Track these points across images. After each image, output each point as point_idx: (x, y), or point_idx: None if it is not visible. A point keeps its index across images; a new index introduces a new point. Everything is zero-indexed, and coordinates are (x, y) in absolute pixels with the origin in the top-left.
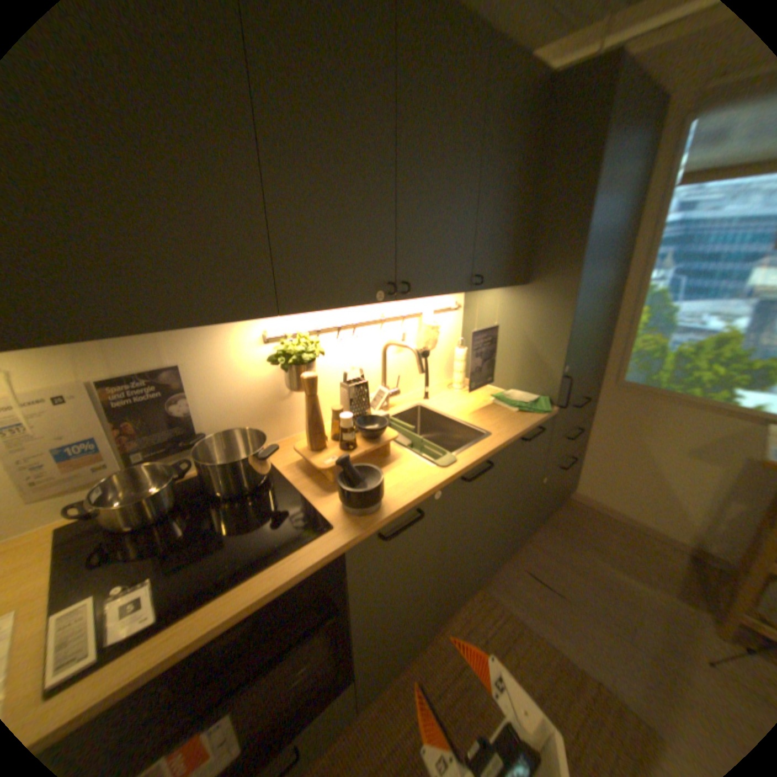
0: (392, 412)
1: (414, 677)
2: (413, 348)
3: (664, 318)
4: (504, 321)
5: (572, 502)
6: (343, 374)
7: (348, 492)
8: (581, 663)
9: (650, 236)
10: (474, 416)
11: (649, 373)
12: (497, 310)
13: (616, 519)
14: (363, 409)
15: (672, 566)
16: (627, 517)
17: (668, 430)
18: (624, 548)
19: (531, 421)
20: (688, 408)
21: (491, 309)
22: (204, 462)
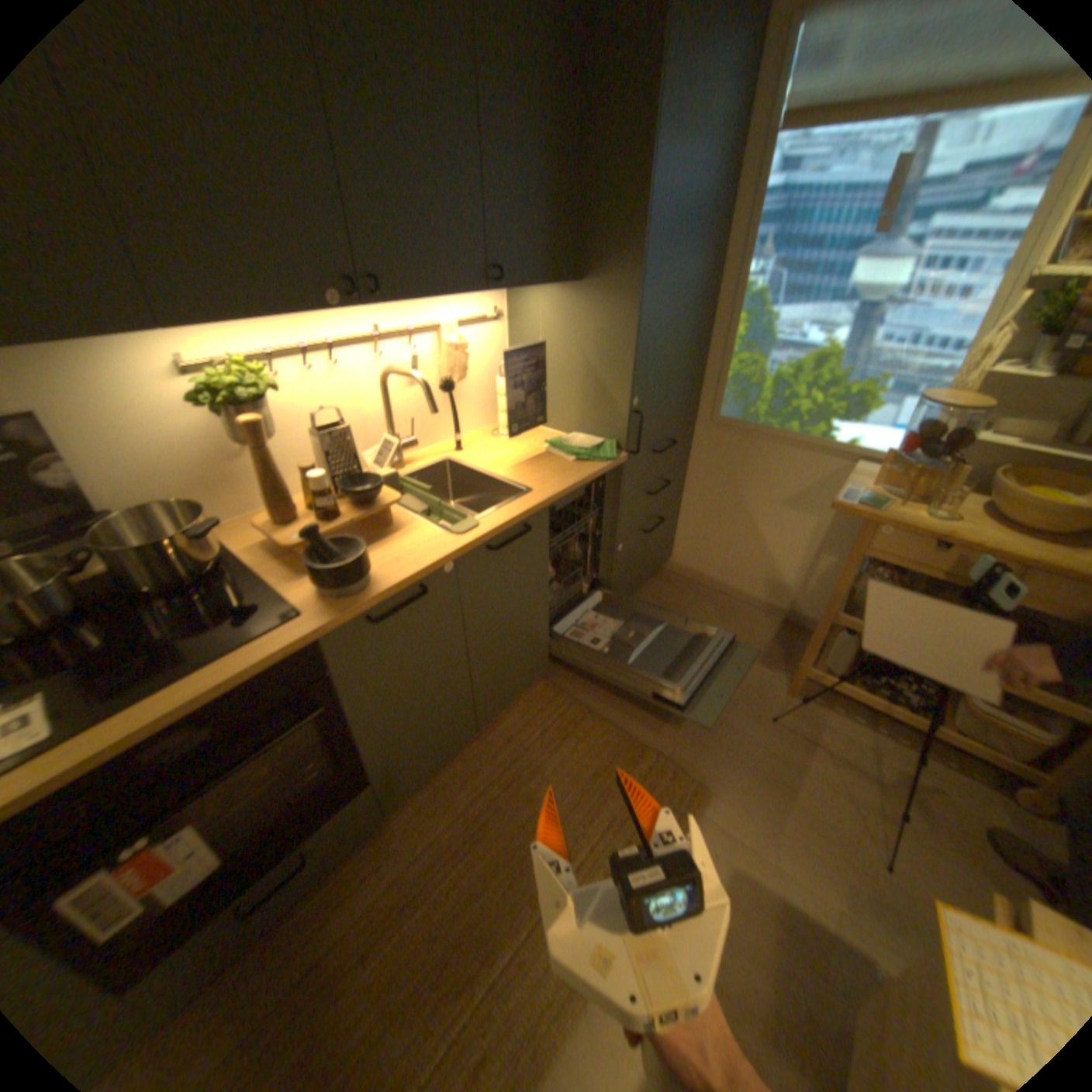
0: (407, 472)
1: (455, 778)
2: (417, 379)
3: (762, 331)
4: (558, 337)
5: (664, 574)
6: (312, 420)
7: (315, 572)
8: (643, 739)
9: (748, 210)
10: (517, 470)
11: (745, 405)
12: (548, 321)
13: (711, 588)
14: (349, 468)
15: (760, 632)
16: (722, 585)
17: (763, 477)
18: (713, 618)
19: (588, 473)
20: (784, 448)
21: (541, 320)
22: (107, 550)
